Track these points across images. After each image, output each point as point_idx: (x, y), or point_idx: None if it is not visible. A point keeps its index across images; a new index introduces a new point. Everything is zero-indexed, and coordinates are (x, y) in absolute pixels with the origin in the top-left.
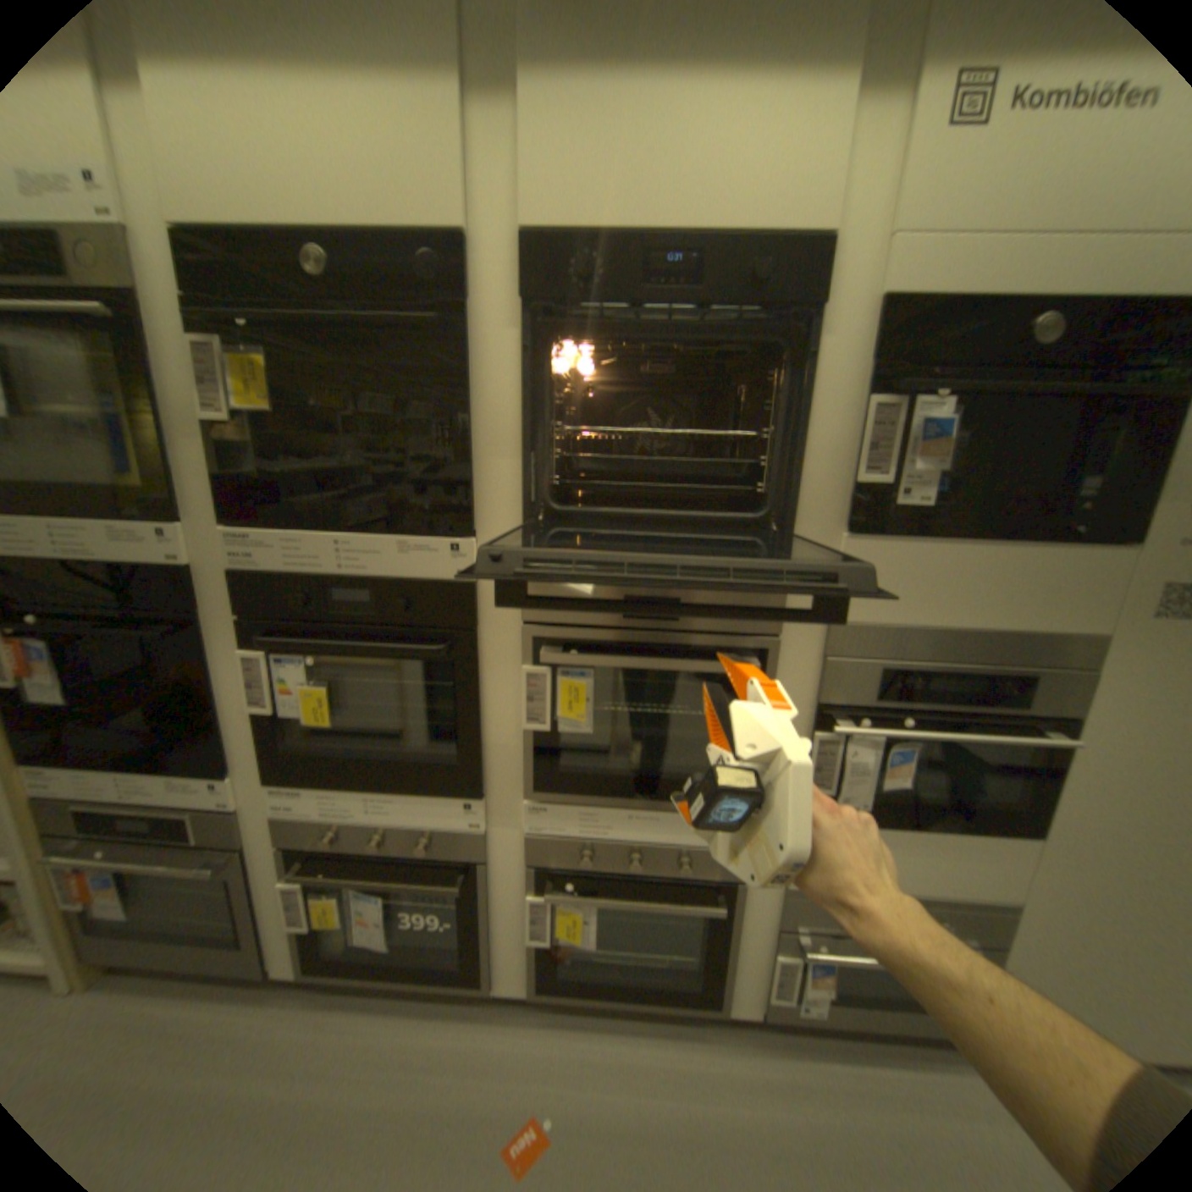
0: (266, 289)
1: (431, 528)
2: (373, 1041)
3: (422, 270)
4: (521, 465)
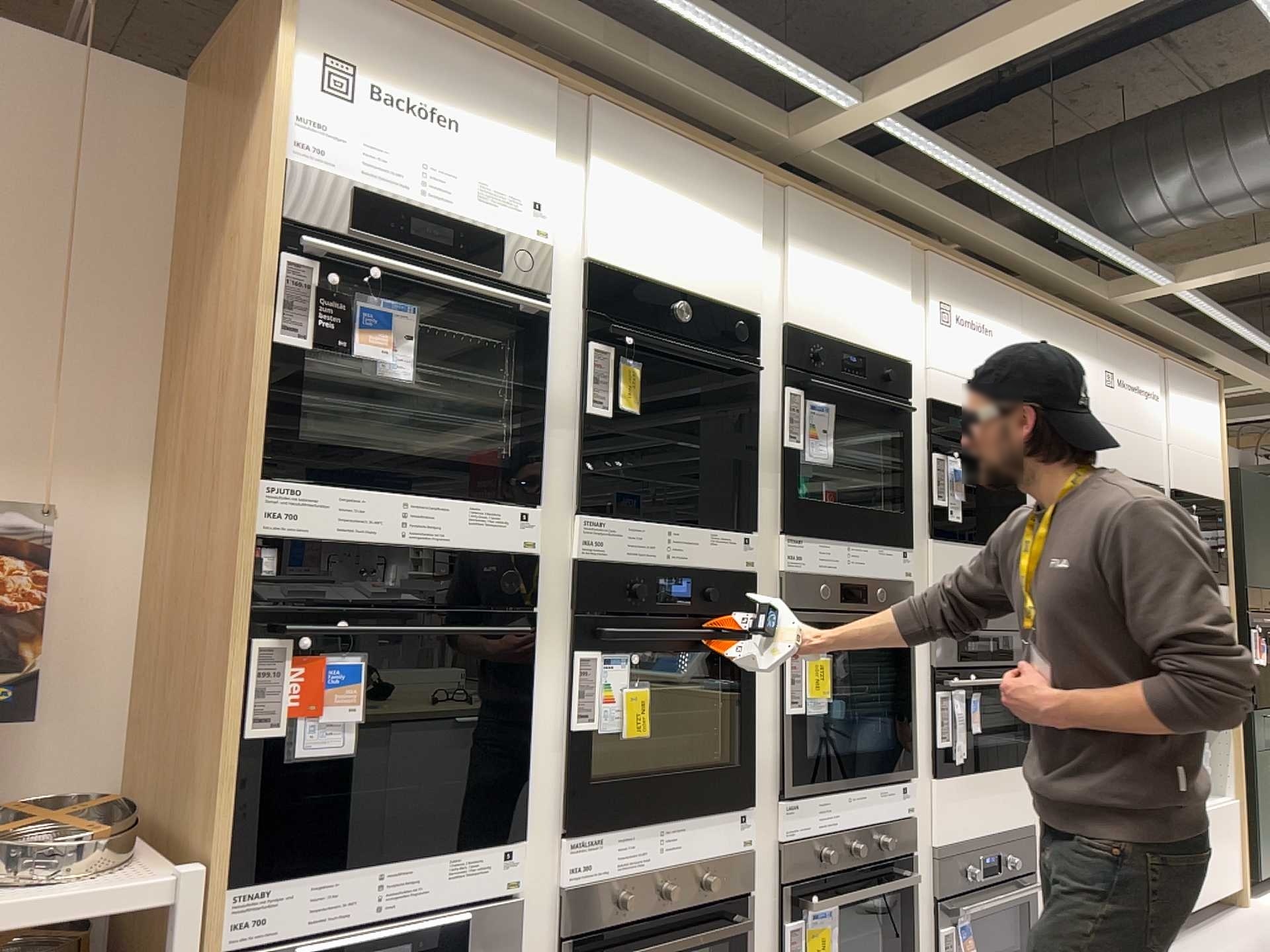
0: (651, 328)
1: (724, 522)
2: None
3: (738, 339)
4: (776, 477)
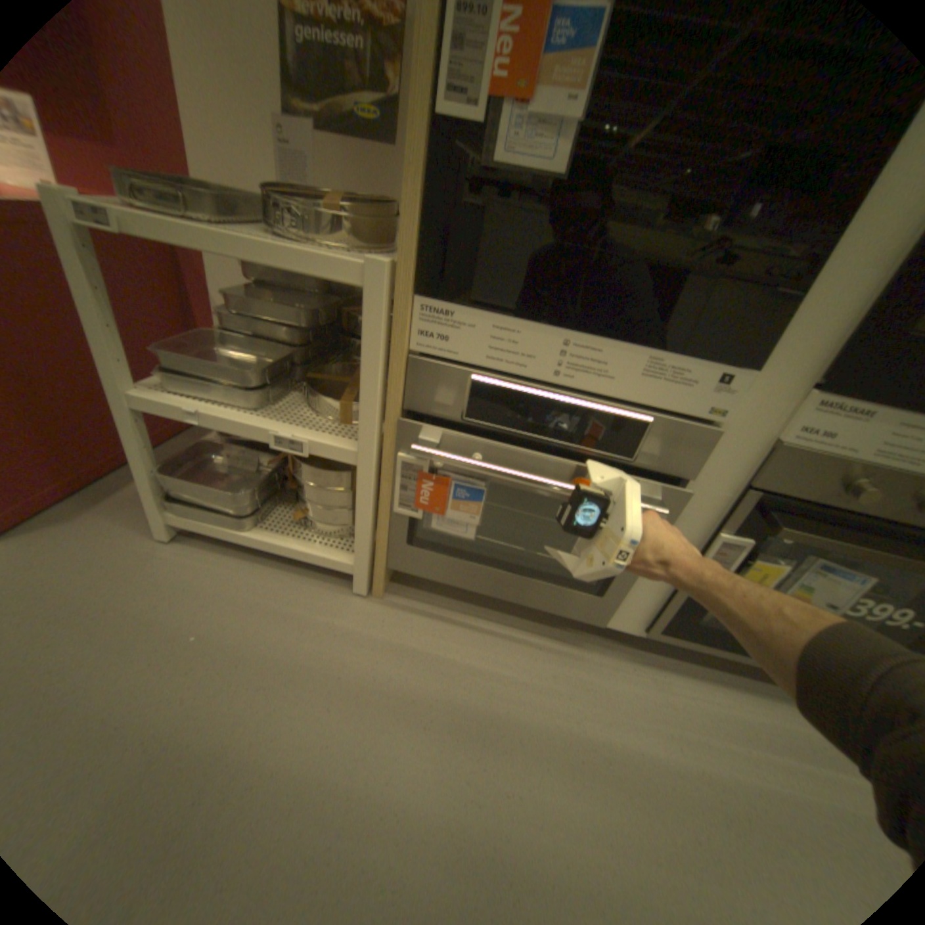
0: None
1: None
2: (732, 709)
3: None
4: None
